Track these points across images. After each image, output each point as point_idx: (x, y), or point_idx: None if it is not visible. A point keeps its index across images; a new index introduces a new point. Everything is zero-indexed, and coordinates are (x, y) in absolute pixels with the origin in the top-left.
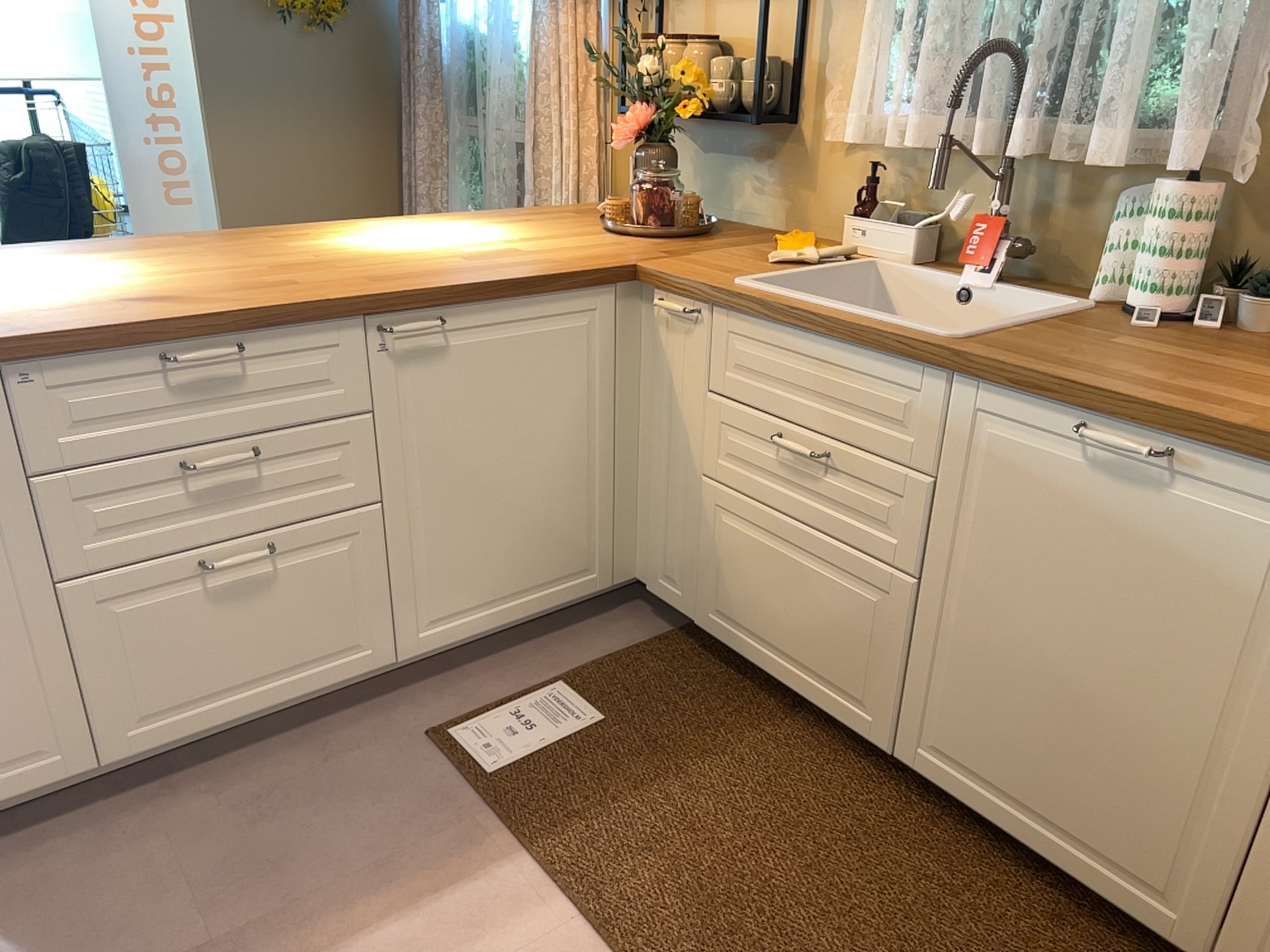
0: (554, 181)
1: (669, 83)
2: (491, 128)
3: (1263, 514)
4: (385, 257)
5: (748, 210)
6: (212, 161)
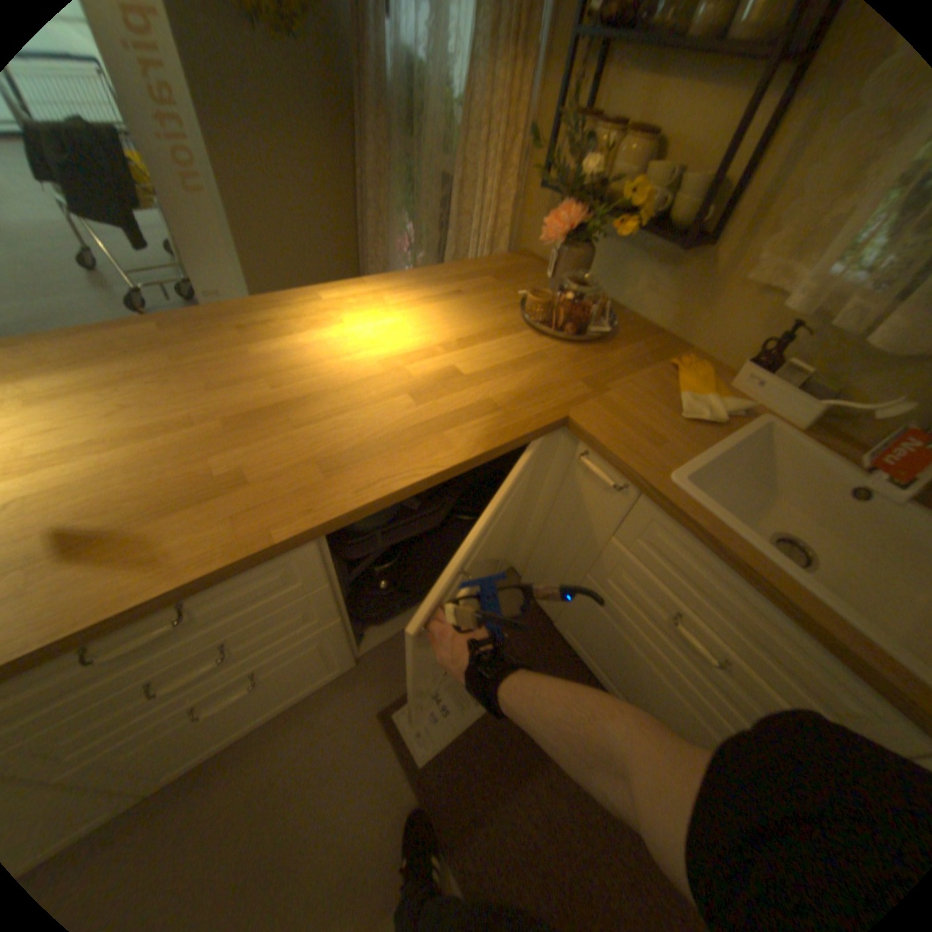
0: (474, 220)
1: (610, 180)
2: (425, 156)
3: None
4: (339, 389)
5: (641, 299)
6: (209, 157)
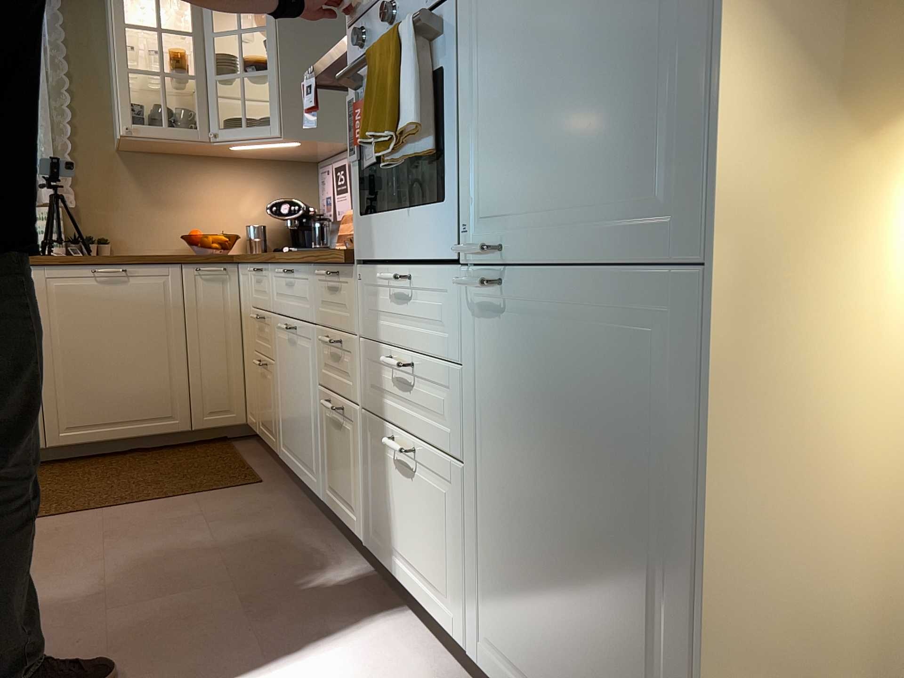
0: None
1: None
2: None
3: (157, 279)
4: None
5: None
6: None
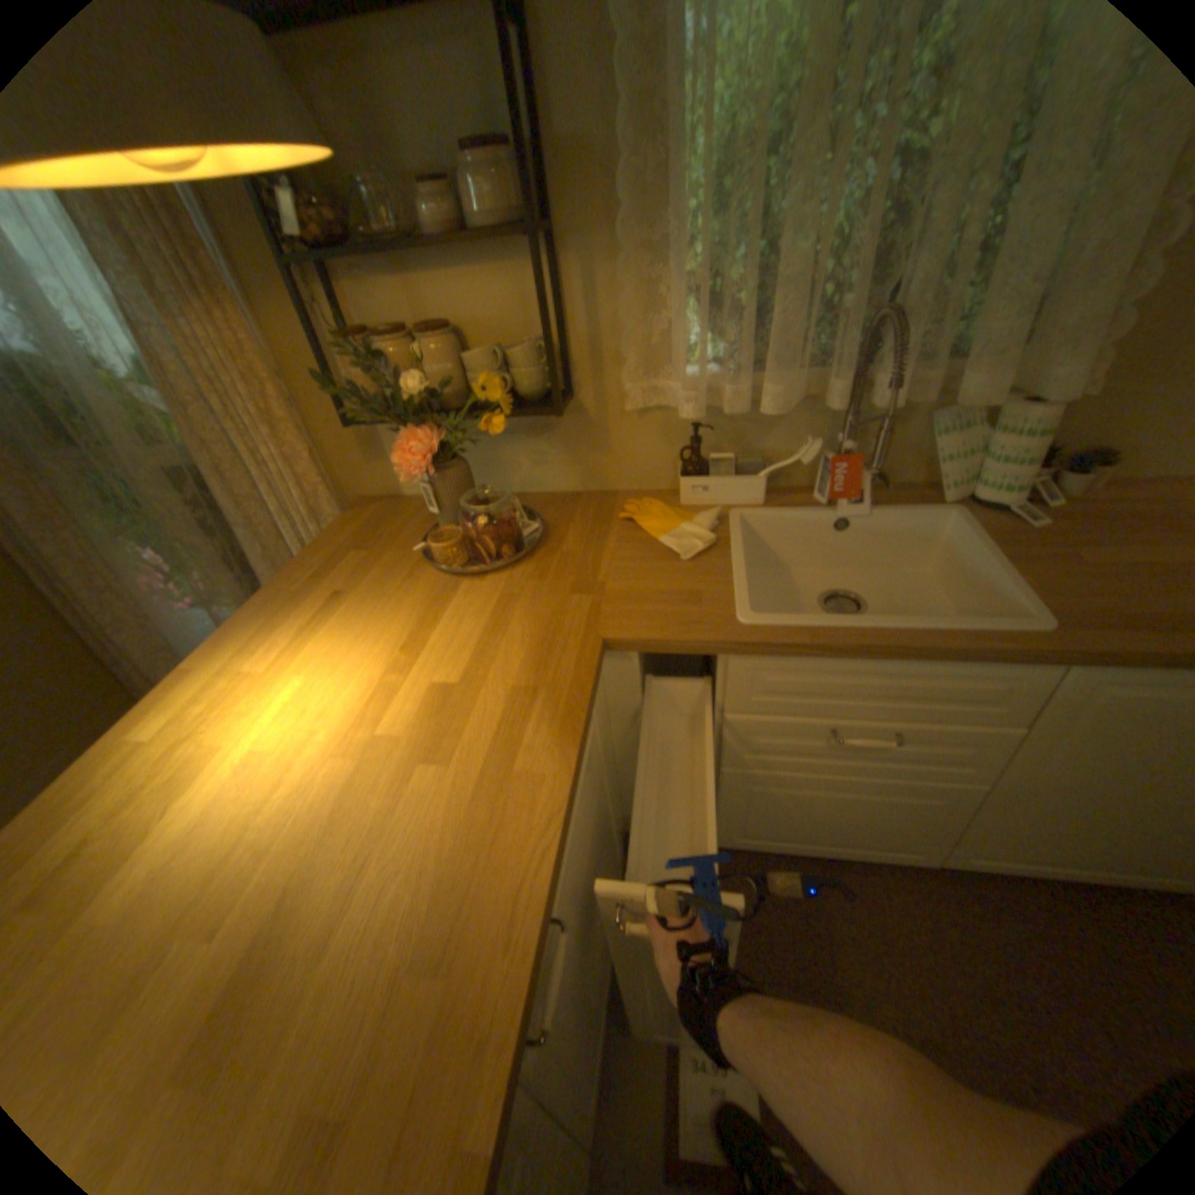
0: (261, 501)
1: (438, 389)
2: (120, 461)
3: None
4: (318, 842)
5: (533, 479)
6: None
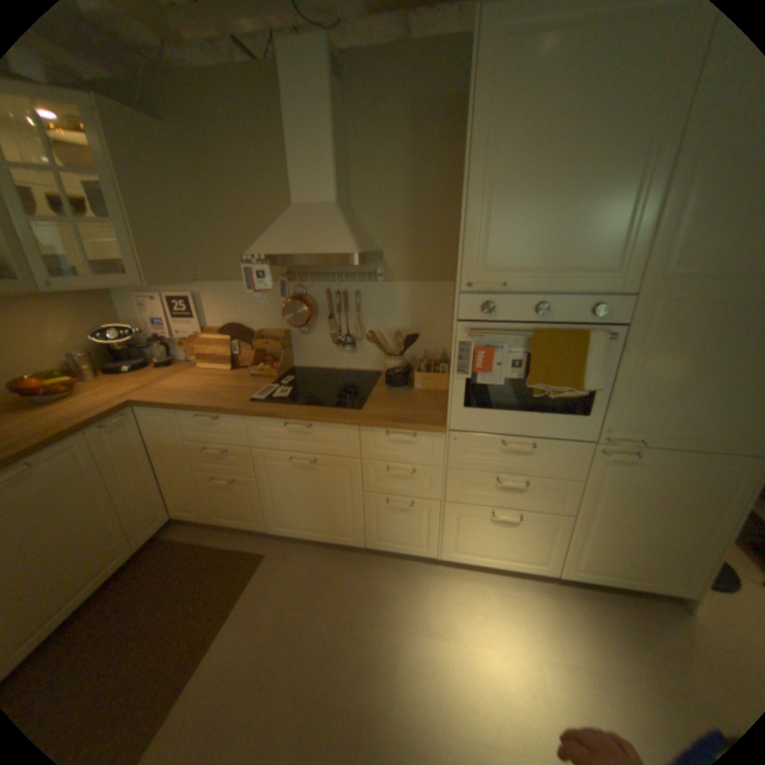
0: None
1: None
2: None
3: (64, 455)
4: None
5: None
6: None
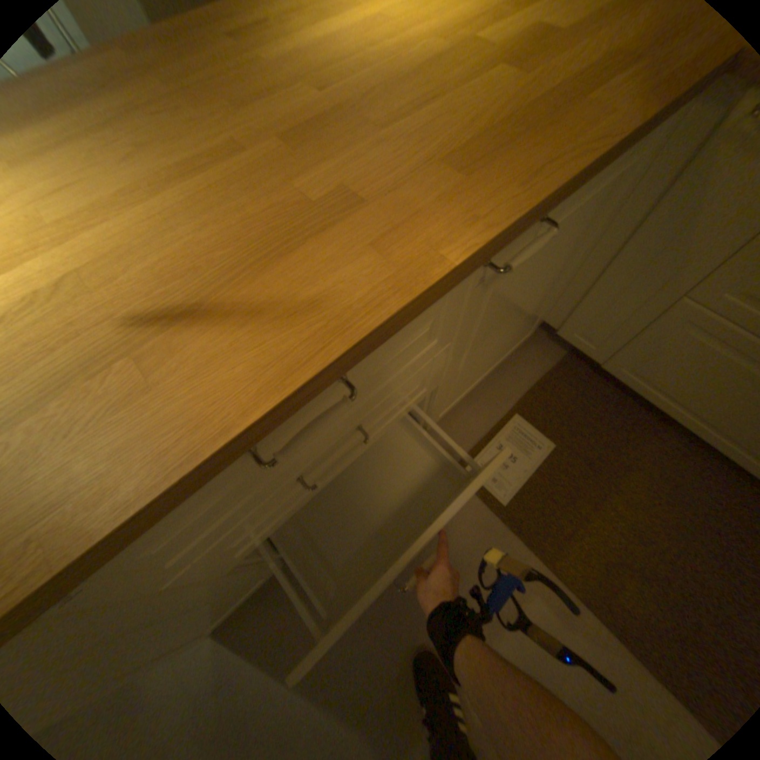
0: None
1: None
2: None
3: None
4: (409, 72)
5: None
6: None
